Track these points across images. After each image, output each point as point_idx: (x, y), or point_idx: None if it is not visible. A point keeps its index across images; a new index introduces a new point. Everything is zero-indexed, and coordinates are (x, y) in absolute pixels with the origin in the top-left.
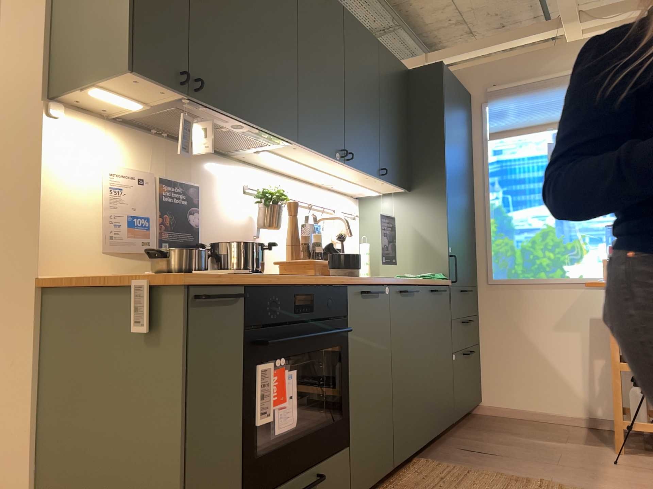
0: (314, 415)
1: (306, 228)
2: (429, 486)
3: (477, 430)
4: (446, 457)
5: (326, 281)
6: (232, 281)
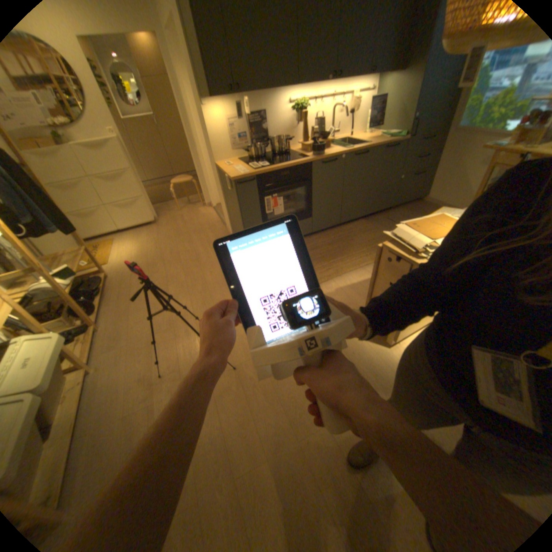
0: (300, 206)
1: (320, 117)
2: (351, 231)
3: (408, 210)
4: (374, 221)
5: (298, 163)
6: (249, 176)
